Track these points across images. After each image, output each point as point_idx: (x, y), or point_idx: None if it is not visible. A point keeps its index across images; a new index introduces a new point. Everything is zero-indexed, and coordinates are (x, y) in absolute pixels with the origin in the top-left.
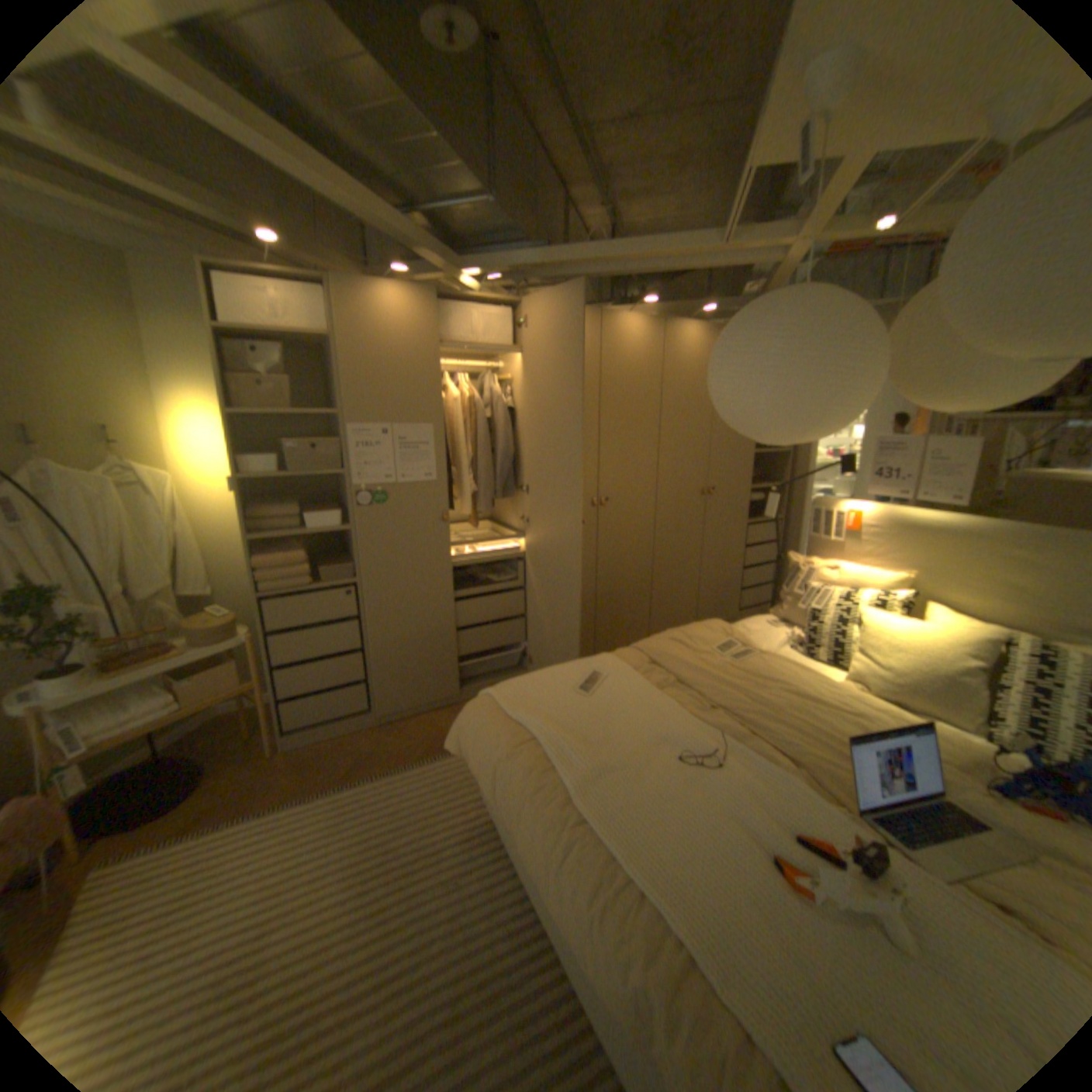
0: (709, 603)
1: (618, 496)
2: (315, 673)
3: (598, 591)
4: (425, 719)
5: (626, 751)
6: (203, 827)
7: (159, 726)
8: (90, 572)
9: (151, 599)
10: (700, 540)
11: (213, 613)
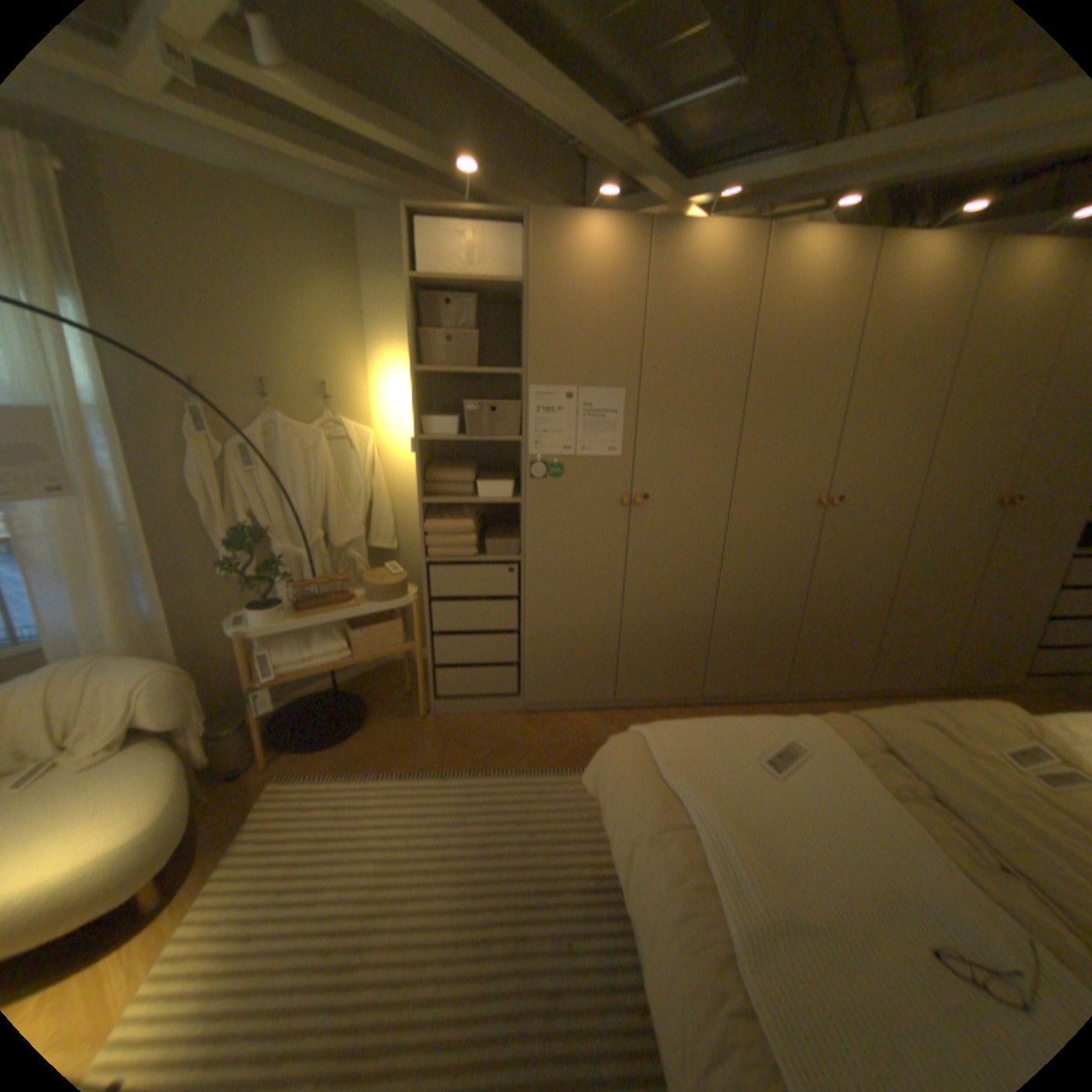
0: (977, 657)
1: (860, 495)
2: (470, 645)
3: (807, 614)
4: (573, 717)
5: (835, 900)
6: (356, 770)
7: (332, 668)
8: (295, 517)
9: (345, 546)
10: (982, 568)
11: (389, 568)
